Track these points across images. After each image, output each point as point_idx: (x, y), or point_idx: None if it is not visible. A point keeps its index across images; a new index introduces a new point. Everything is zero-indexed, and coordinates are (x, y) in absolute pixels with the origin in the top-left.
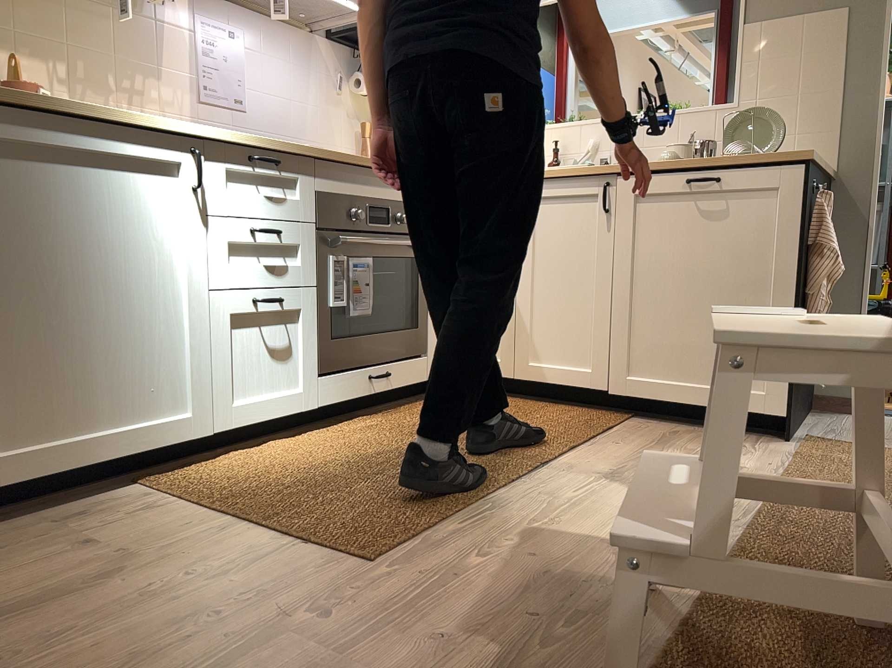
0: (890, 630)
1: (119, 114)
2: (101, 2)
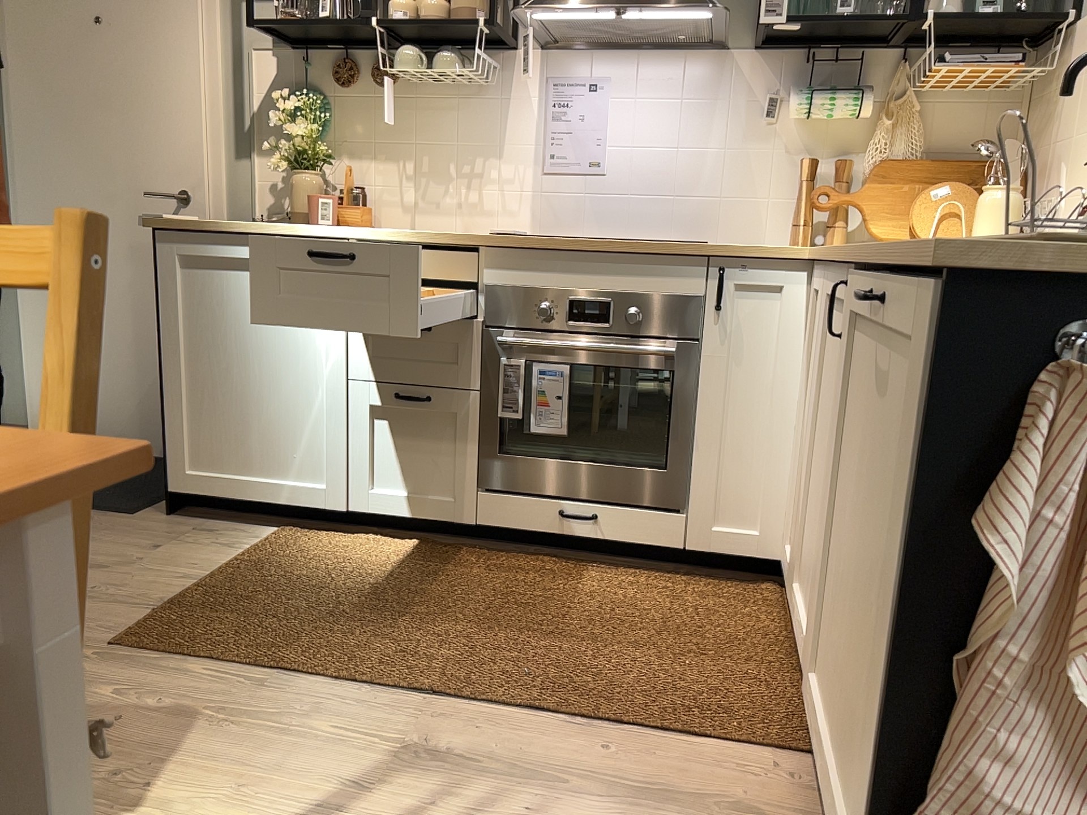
0: None
1: (268, 228)
2: (445, 96)
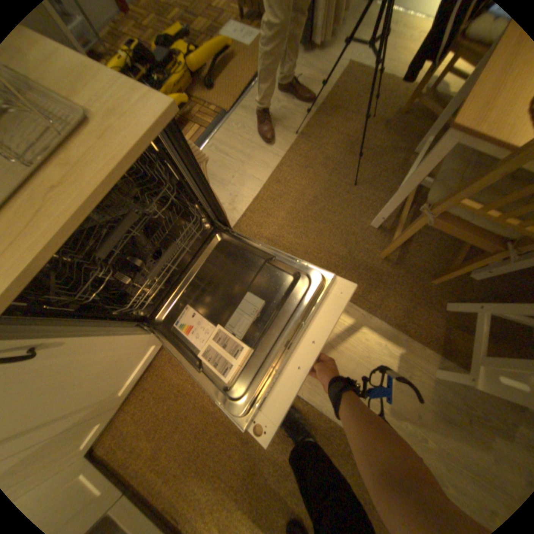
0: (448, 303)
1: None
2: None
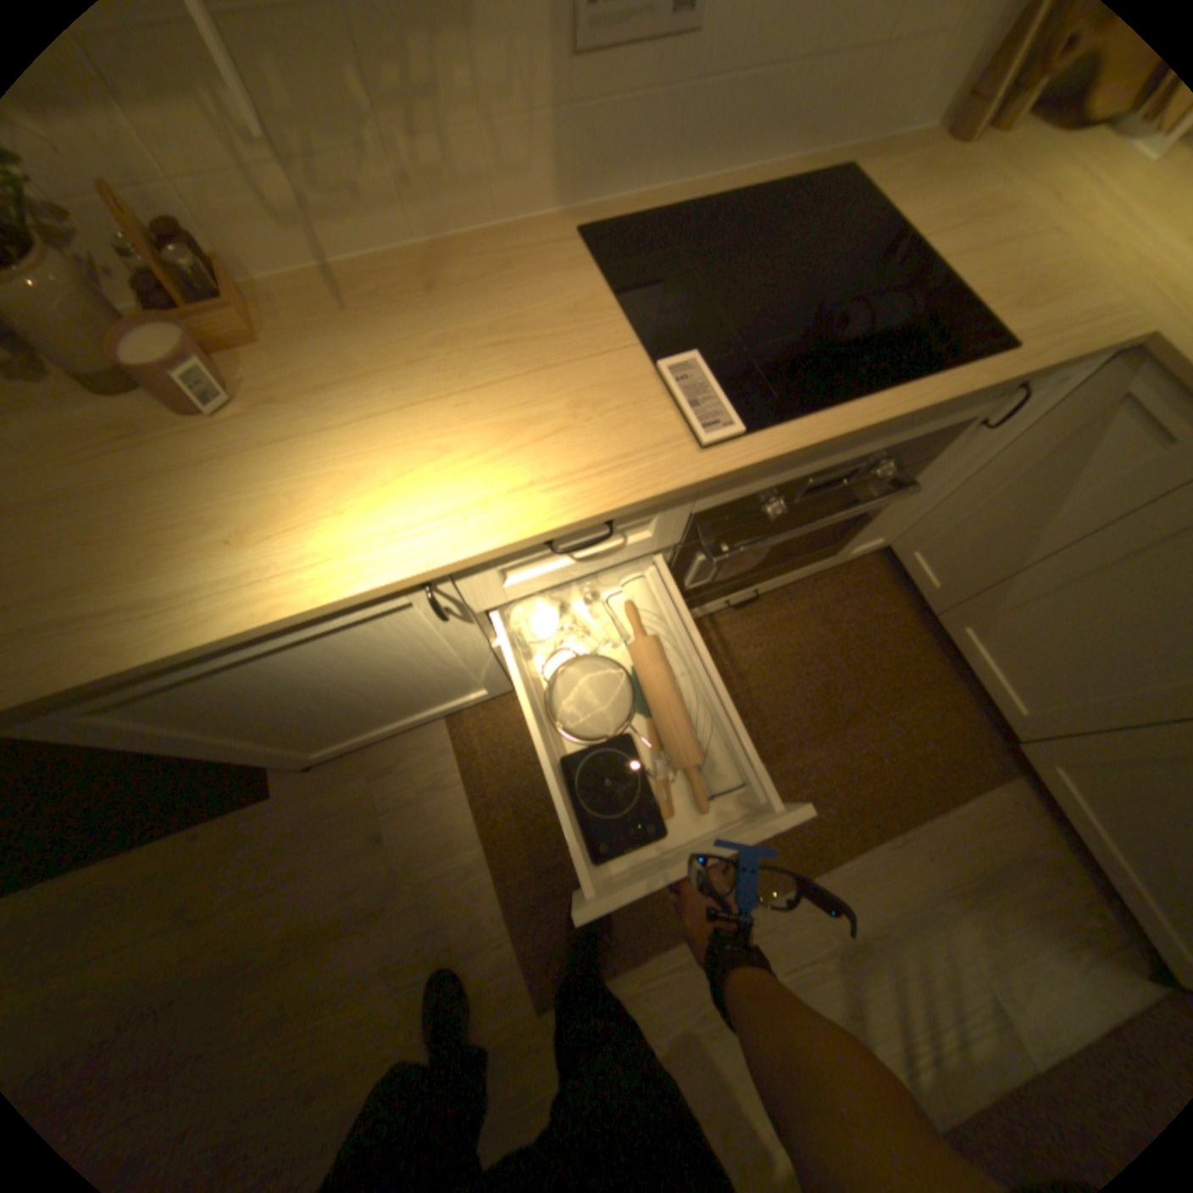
0: None
1: (254, 626)
2: None
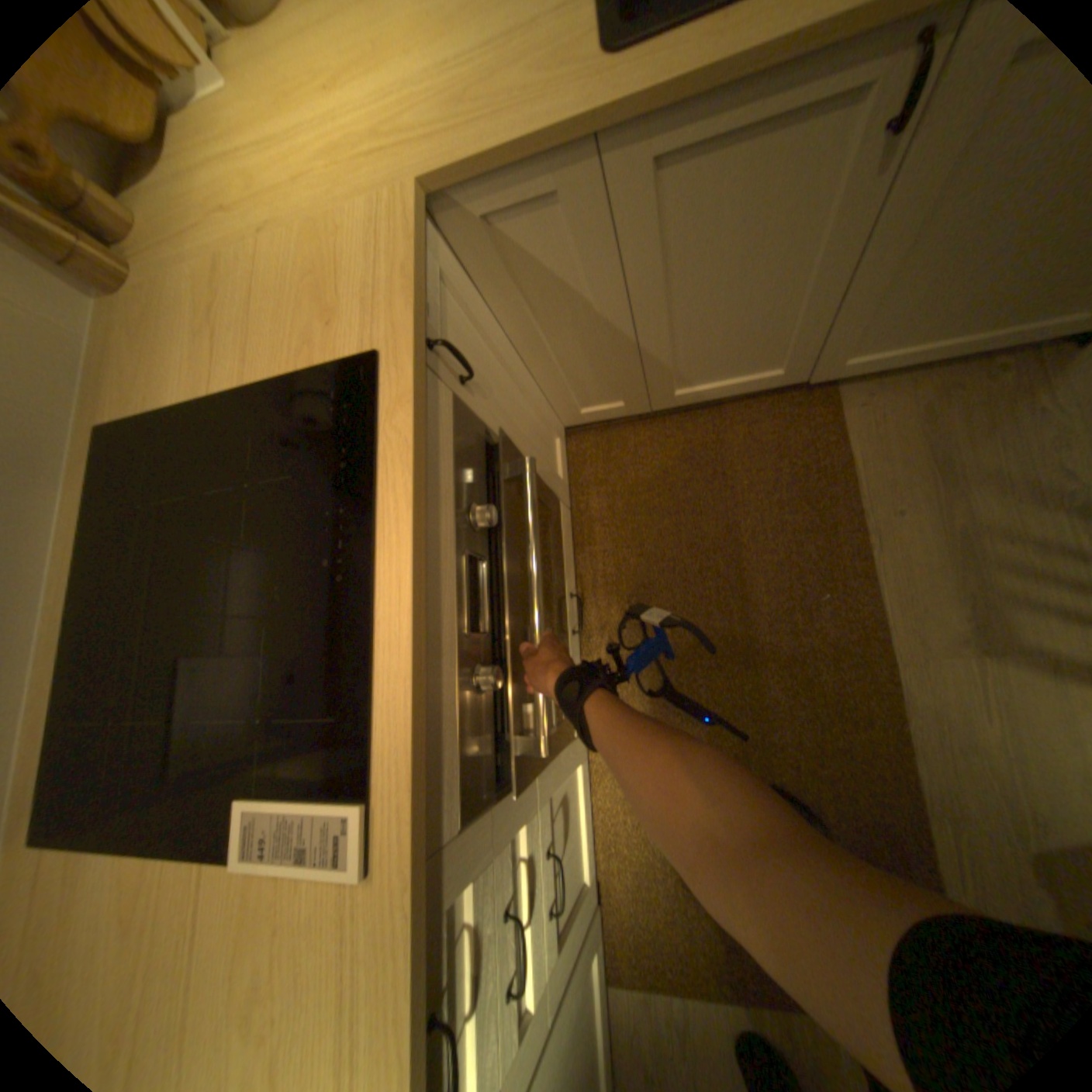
0: None
1: None
2: None
